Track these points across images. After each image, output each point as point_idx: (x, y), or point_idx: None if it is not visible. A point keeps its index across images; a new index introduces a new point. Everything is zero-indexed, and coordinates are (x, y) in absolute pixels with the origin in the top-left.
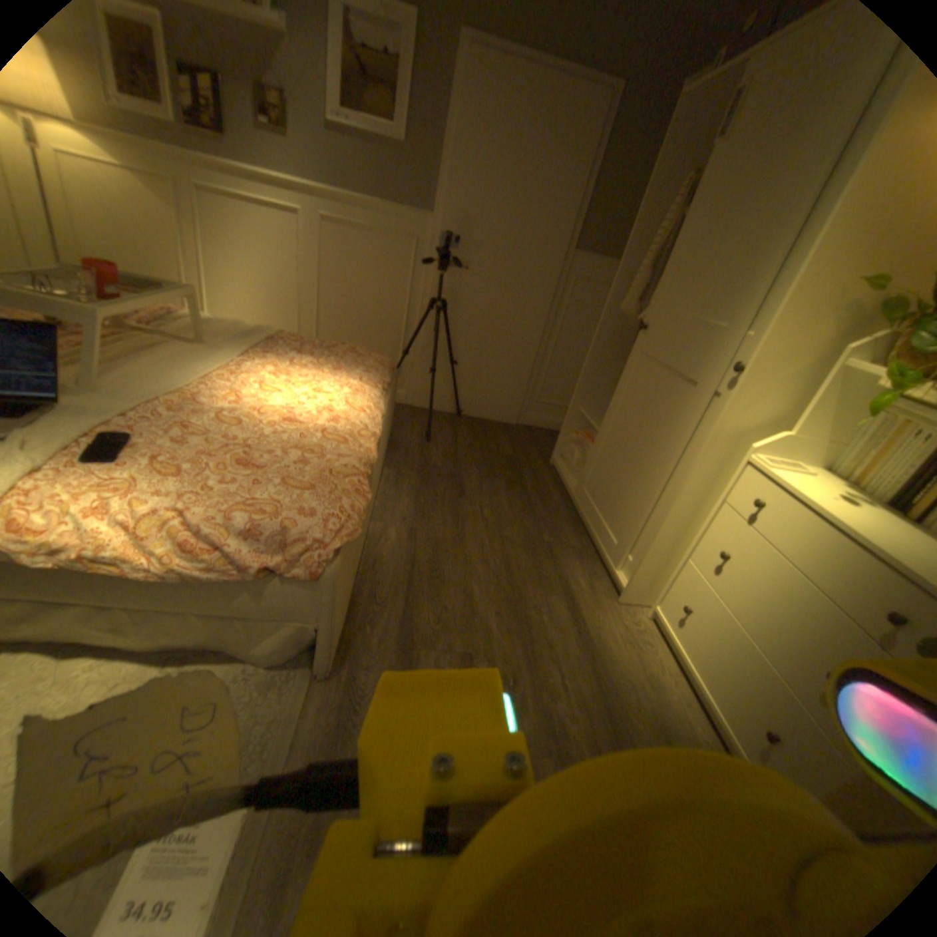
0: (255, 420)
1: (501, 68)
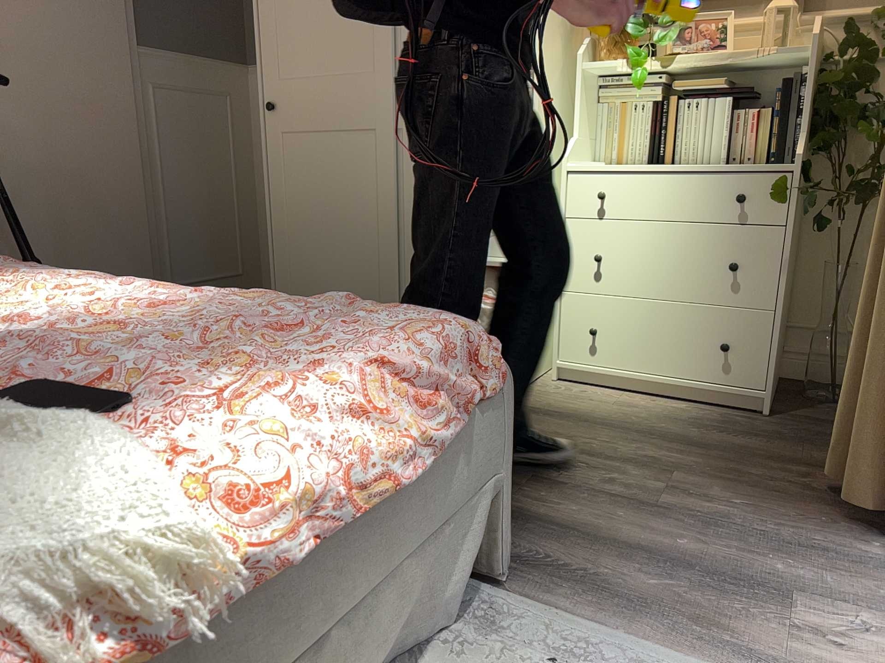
0: (124, 325)
1: None
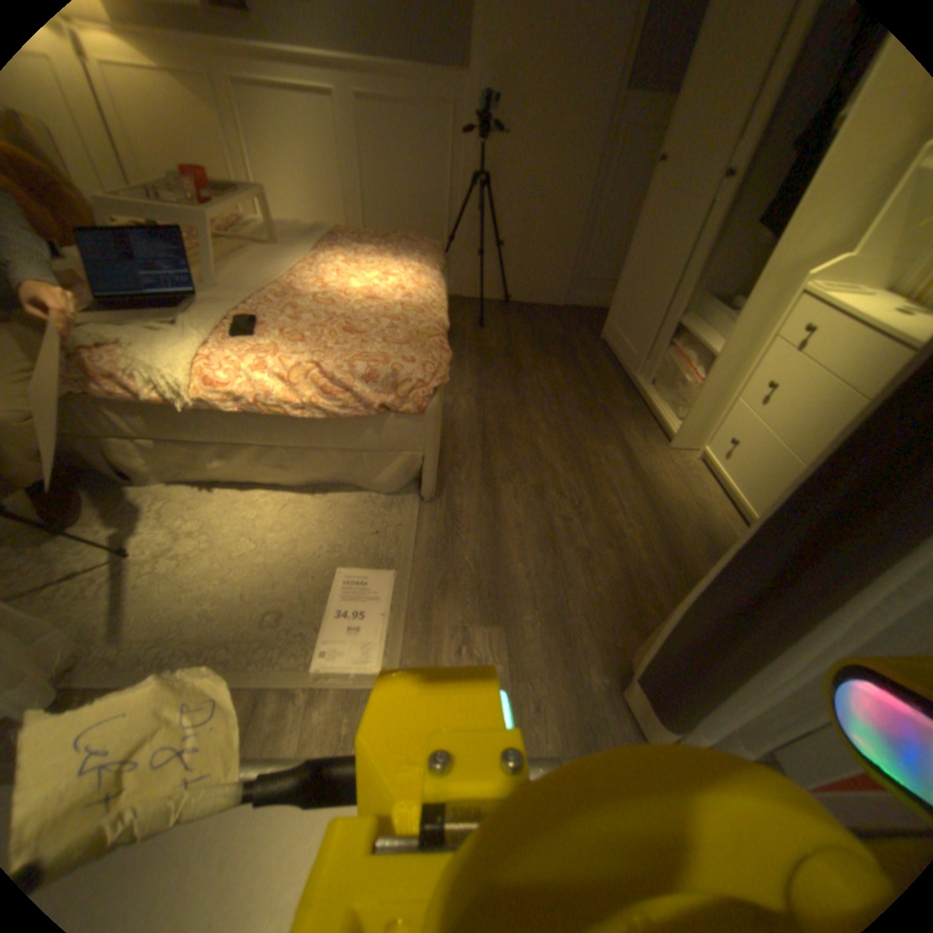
0: (346, 299)
1: None
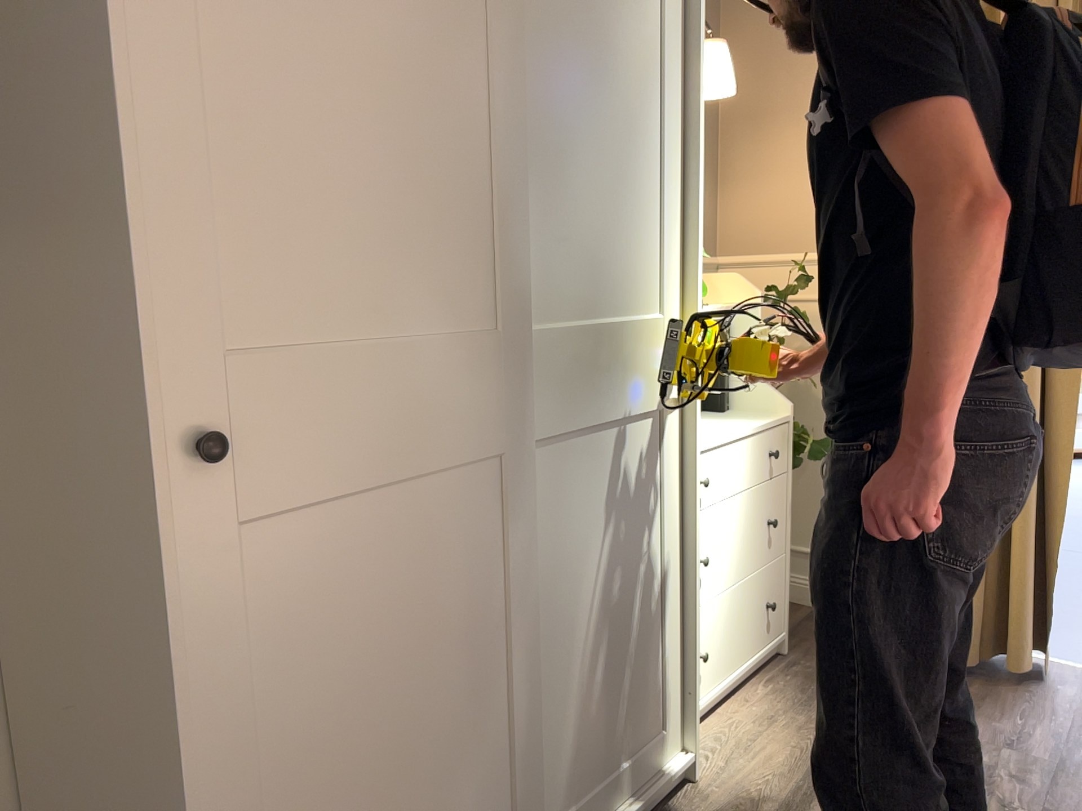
0: None
1: None
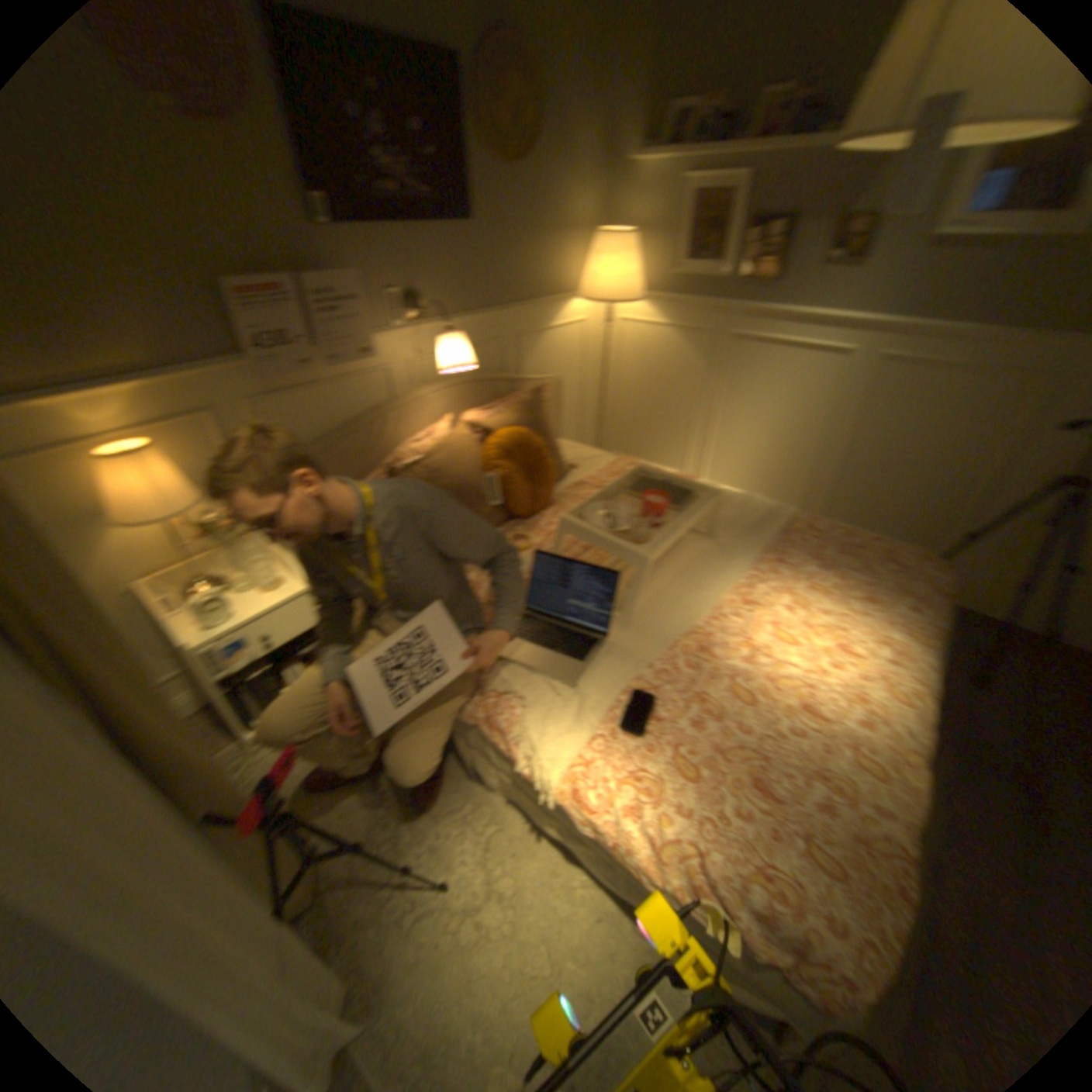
0: (774, 706)
1: None
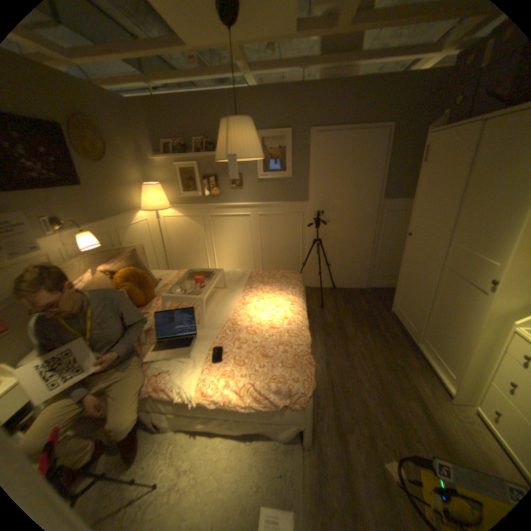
0: (260, 331)
1: (331, 137)
